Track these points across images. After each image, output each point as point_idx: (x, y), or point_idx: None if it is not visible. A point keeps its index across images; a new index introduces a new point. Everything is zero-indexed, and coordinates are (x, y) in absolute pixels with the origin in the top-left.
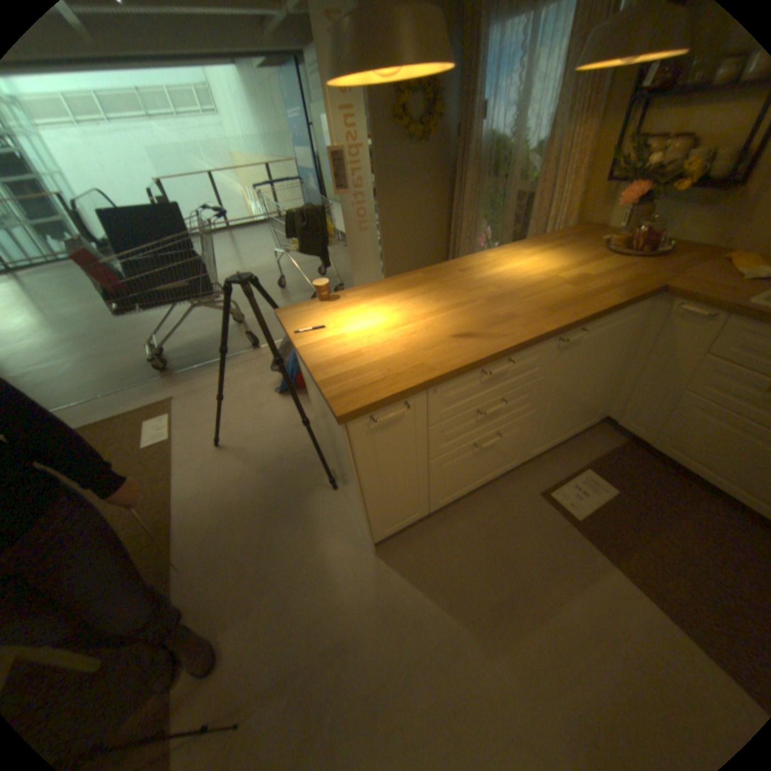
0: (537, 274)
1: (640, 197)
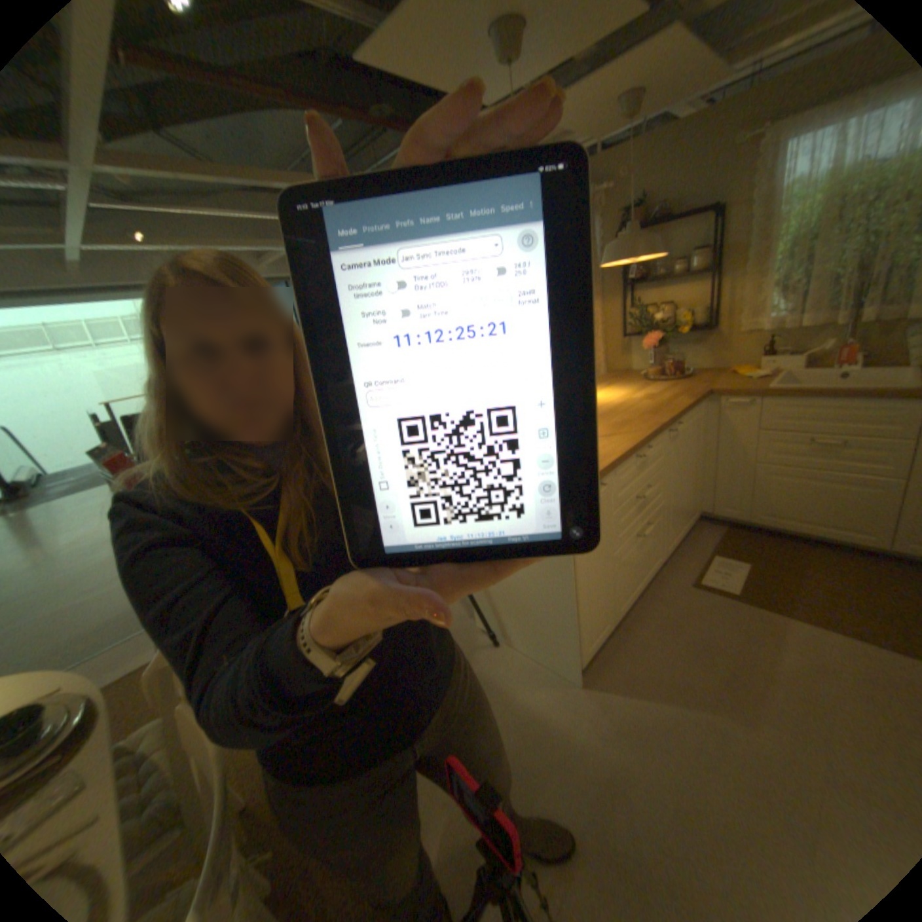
0: (614, 399)
1: (656, 343)
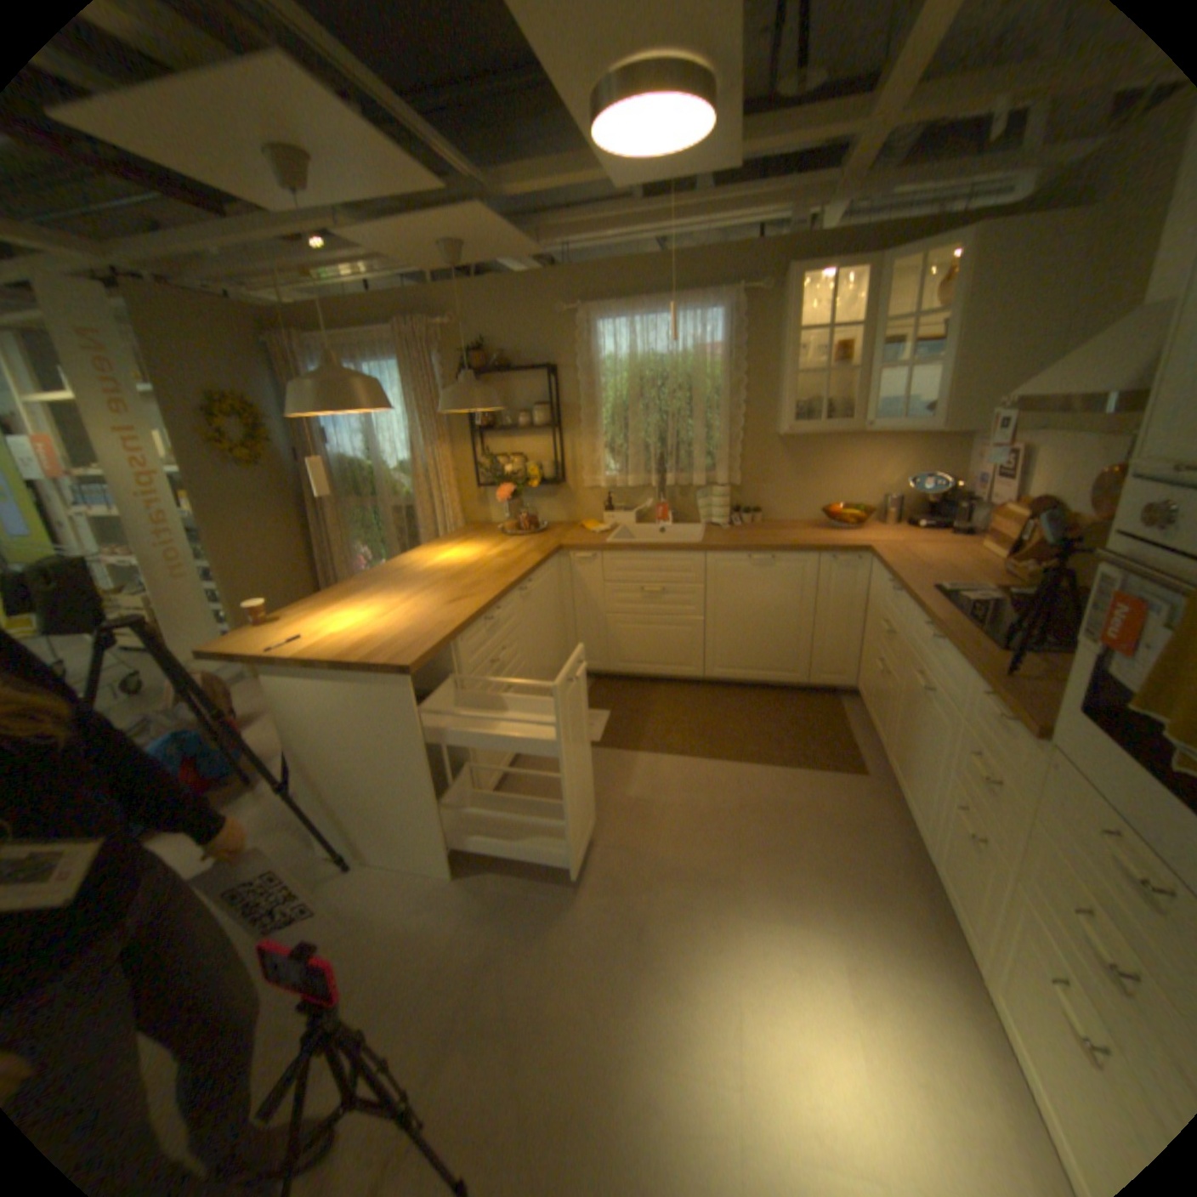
0: (468, 559)
1: (509, 496)
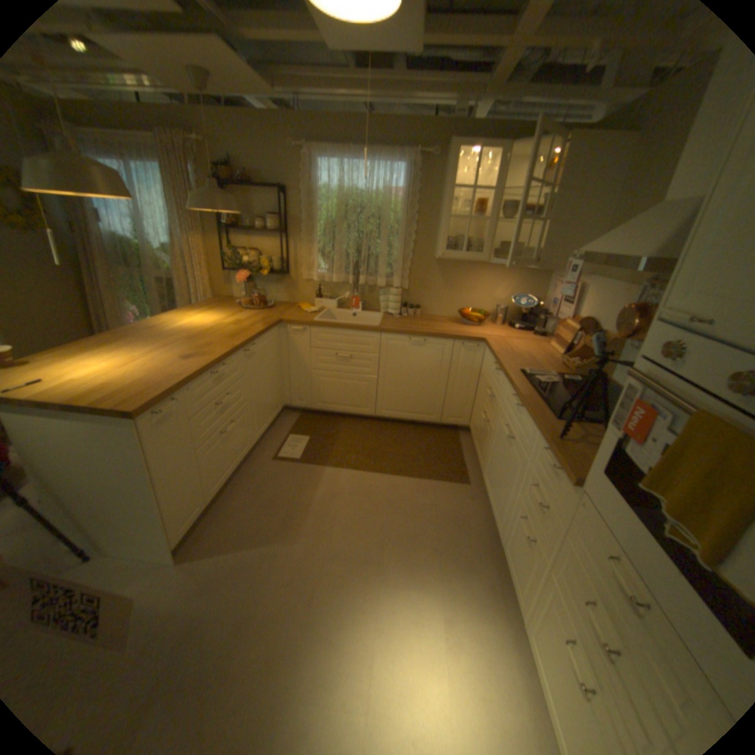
0: (209, 323)
1: (247, 279)
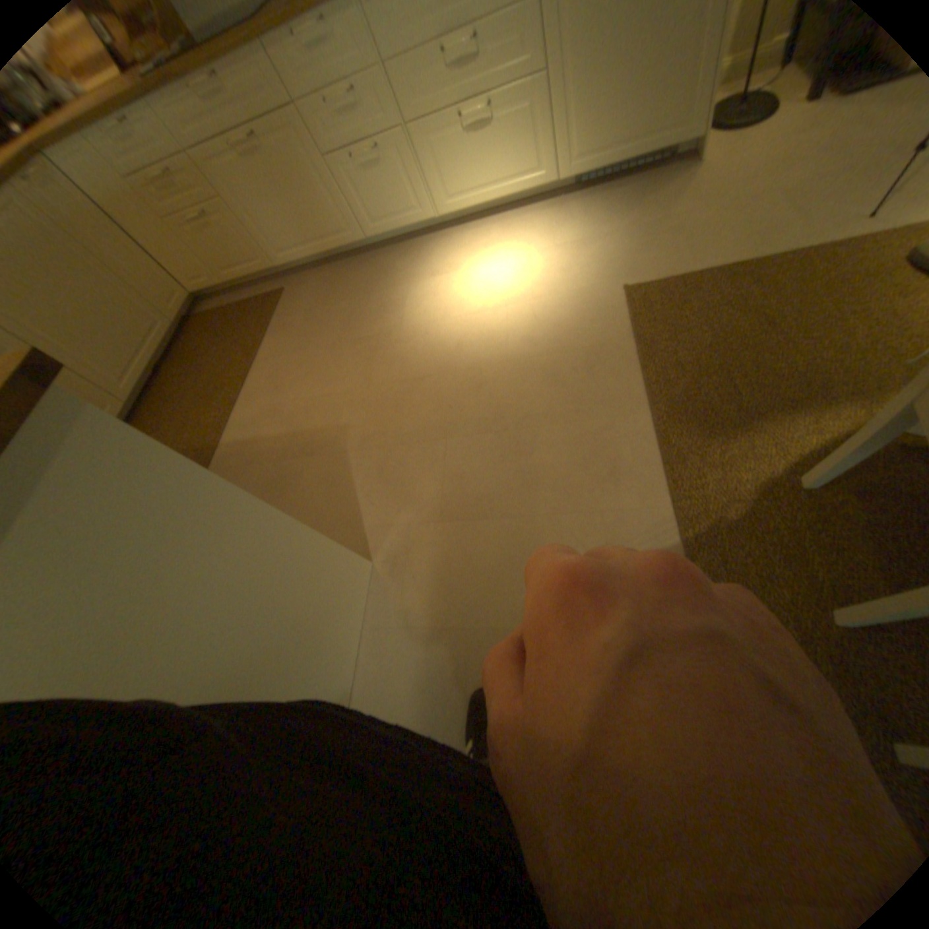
0: None
1: None
